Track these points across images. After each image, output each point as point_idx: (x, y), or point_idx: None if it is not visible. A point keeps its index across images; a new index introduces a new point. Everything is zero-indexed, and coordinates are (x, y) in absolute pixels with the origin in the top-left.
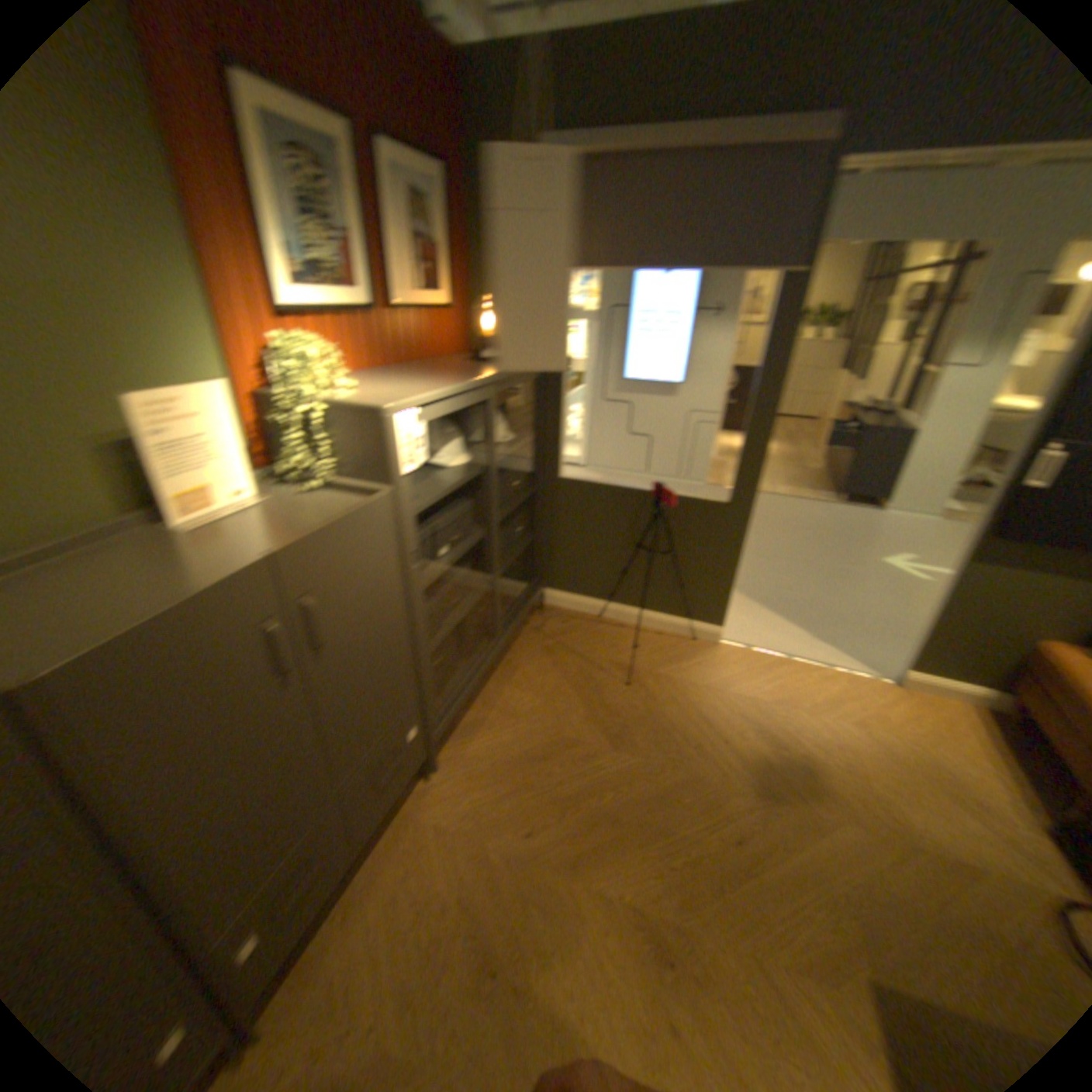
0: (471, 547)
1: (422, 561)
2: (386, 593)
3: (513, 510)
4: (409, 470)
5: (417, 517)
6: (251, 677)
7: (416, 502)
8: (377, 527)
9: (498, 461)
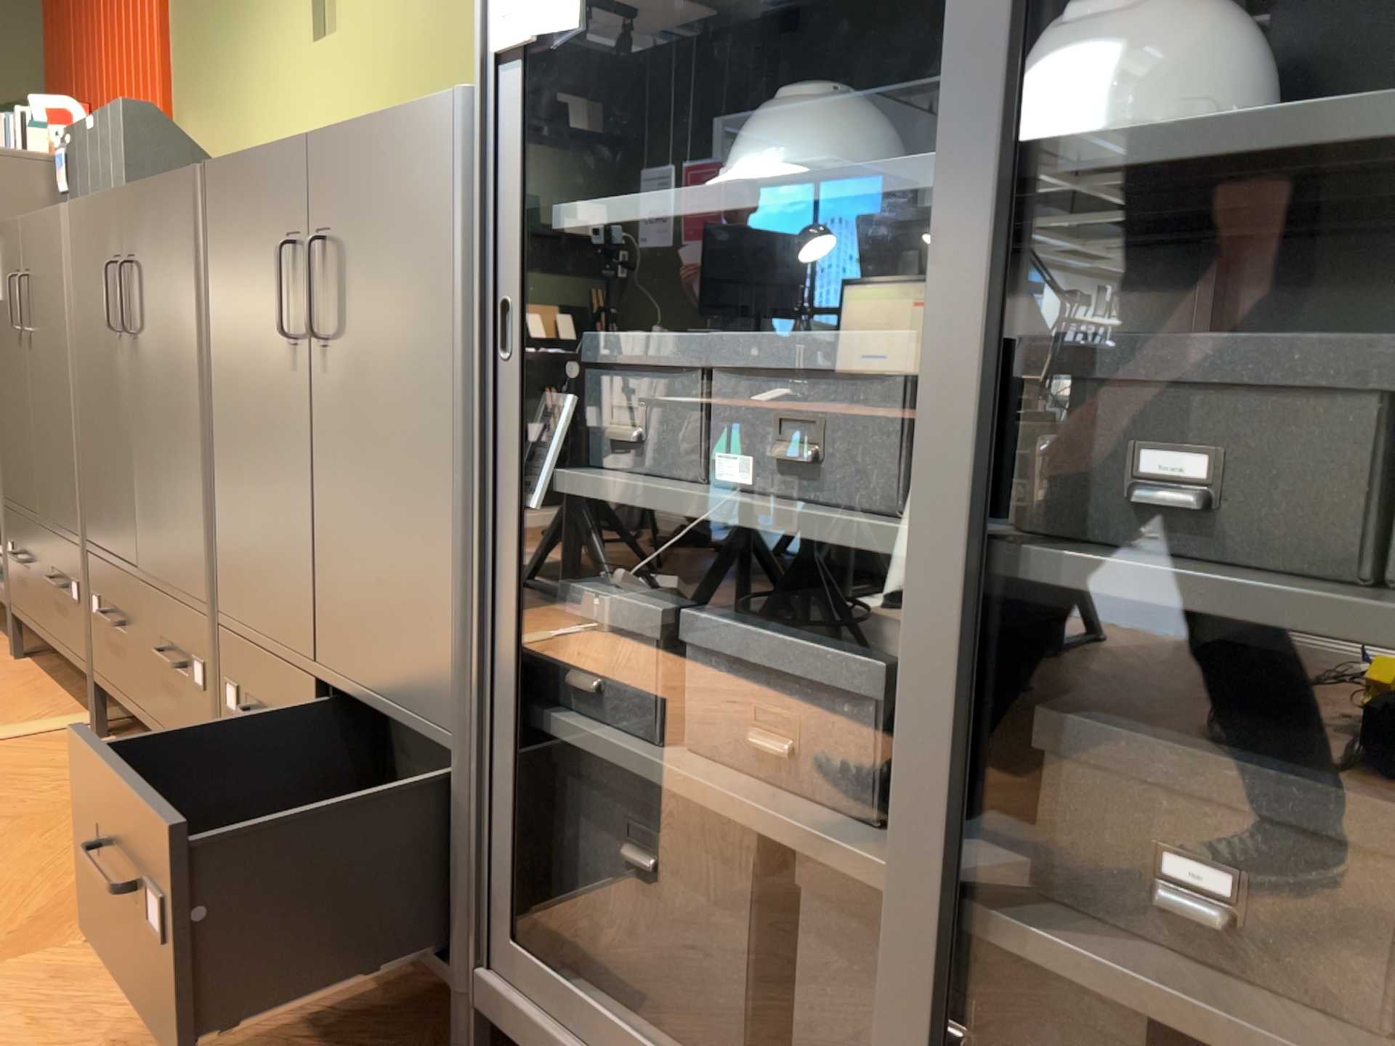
0: (812, 524)
1: (517, 344)
2: (416, 342)
3: (1393, 628)
4: (503, 39)
5: (520, 195)
6: (271, 302)
7: (520, 145)
8: (415, 161)
9: (1145, 138)
